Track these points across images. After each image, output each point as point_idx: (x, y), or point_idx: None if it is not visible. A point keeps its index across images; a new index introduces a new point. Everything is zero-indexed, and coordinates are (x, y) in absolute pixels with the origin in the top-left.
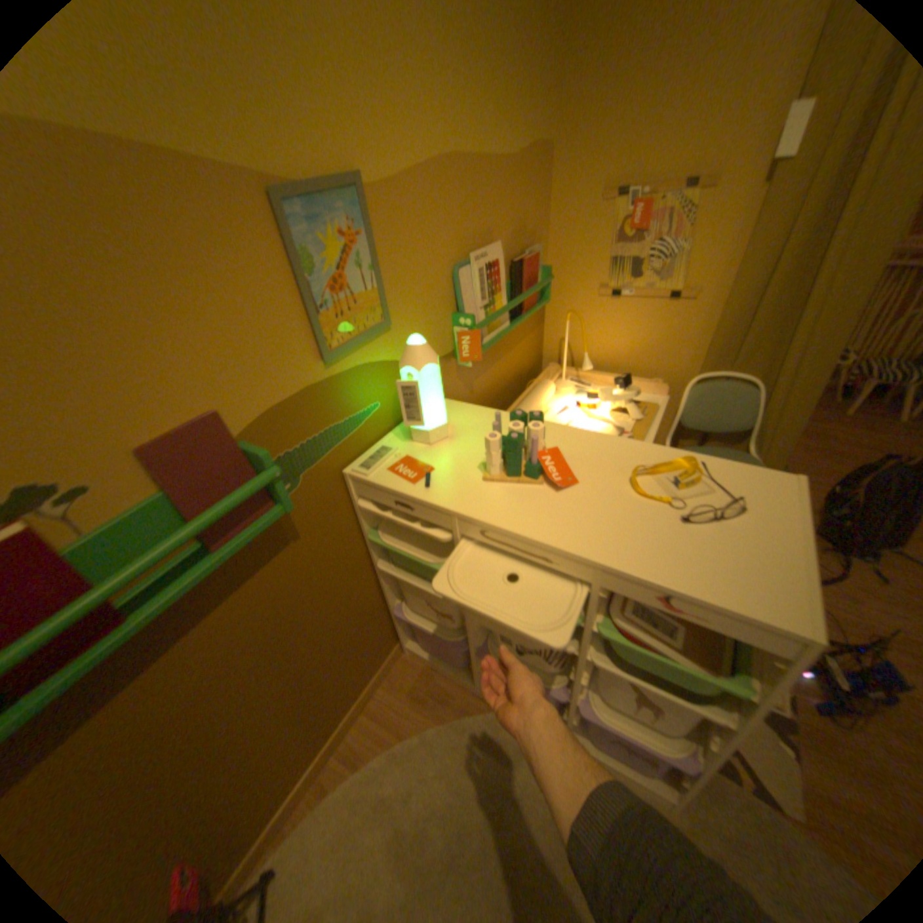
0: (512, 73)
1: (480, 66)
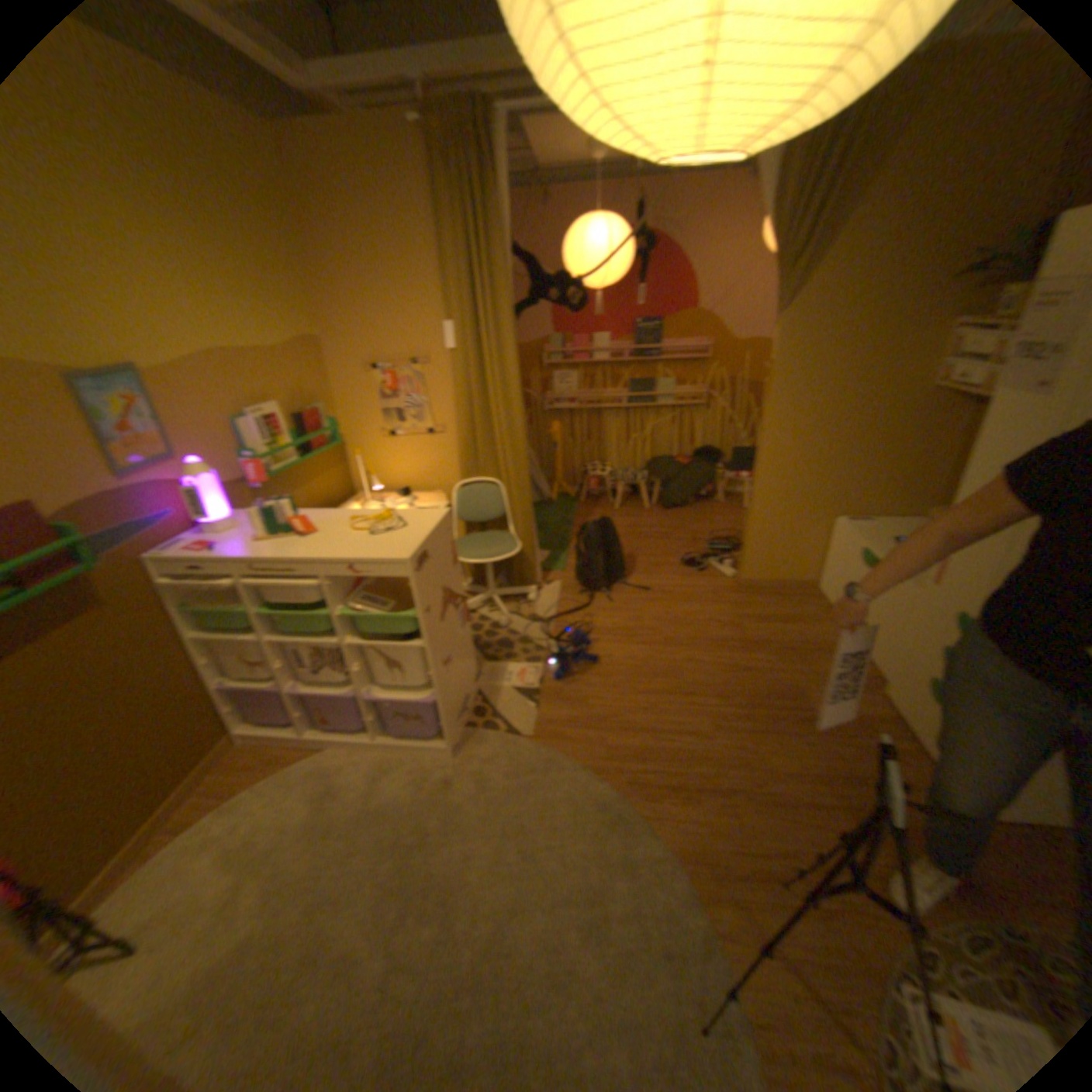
0: (263, 301)
1: (233, 300)
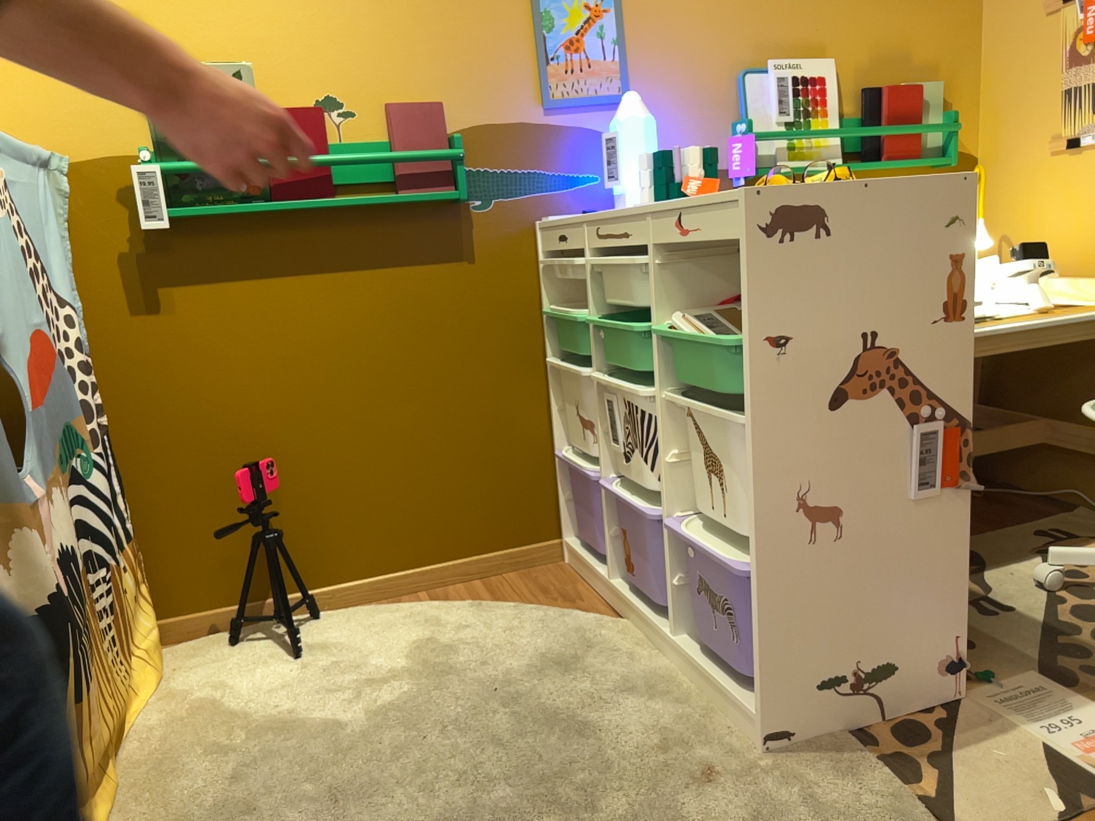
0: None
1: None
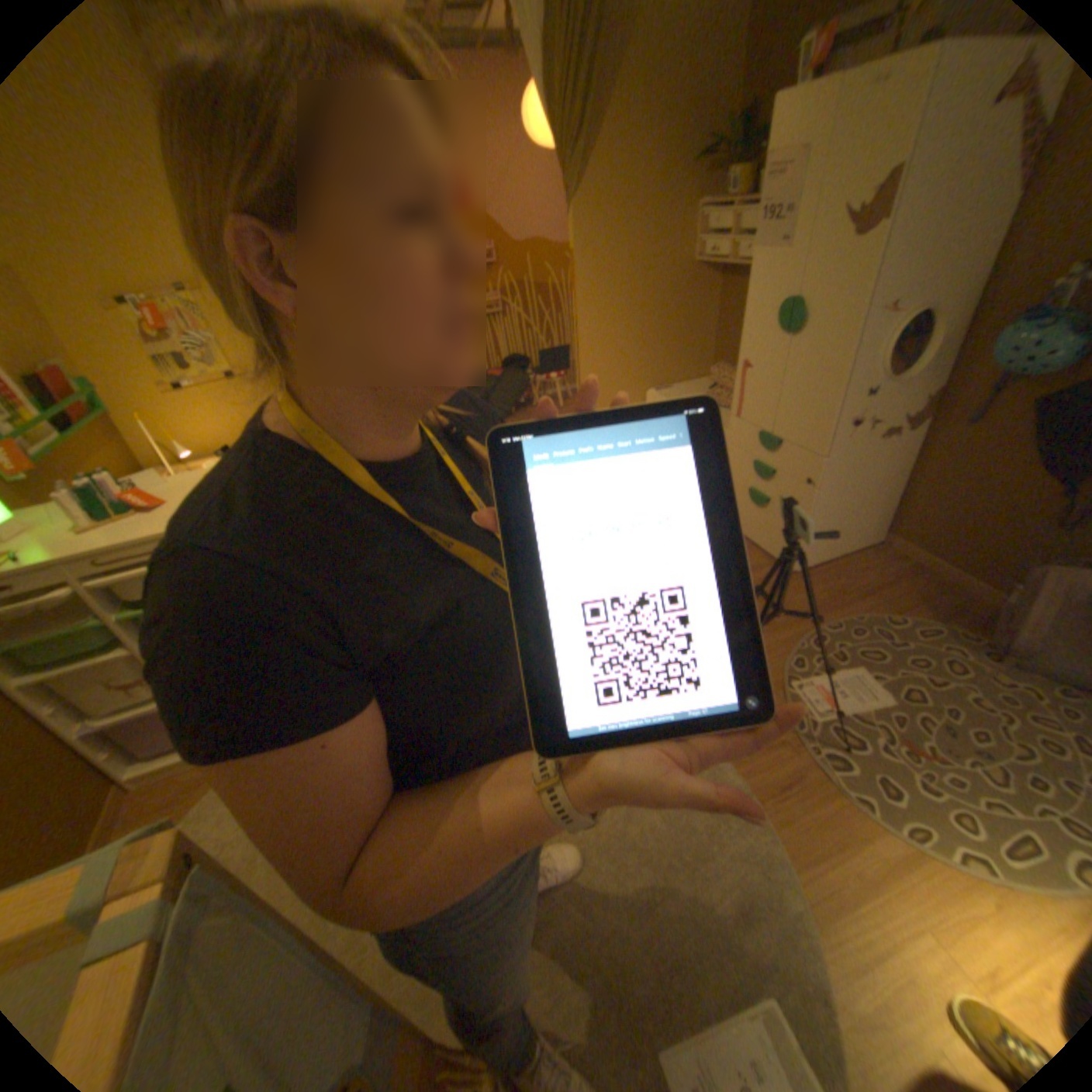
0: None
1: None
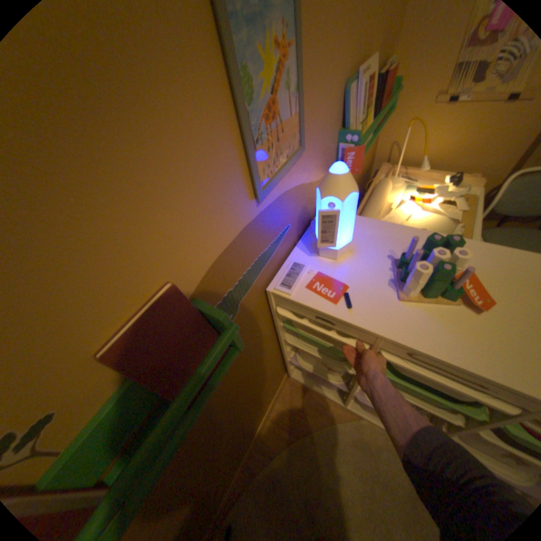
0: None
1: None
